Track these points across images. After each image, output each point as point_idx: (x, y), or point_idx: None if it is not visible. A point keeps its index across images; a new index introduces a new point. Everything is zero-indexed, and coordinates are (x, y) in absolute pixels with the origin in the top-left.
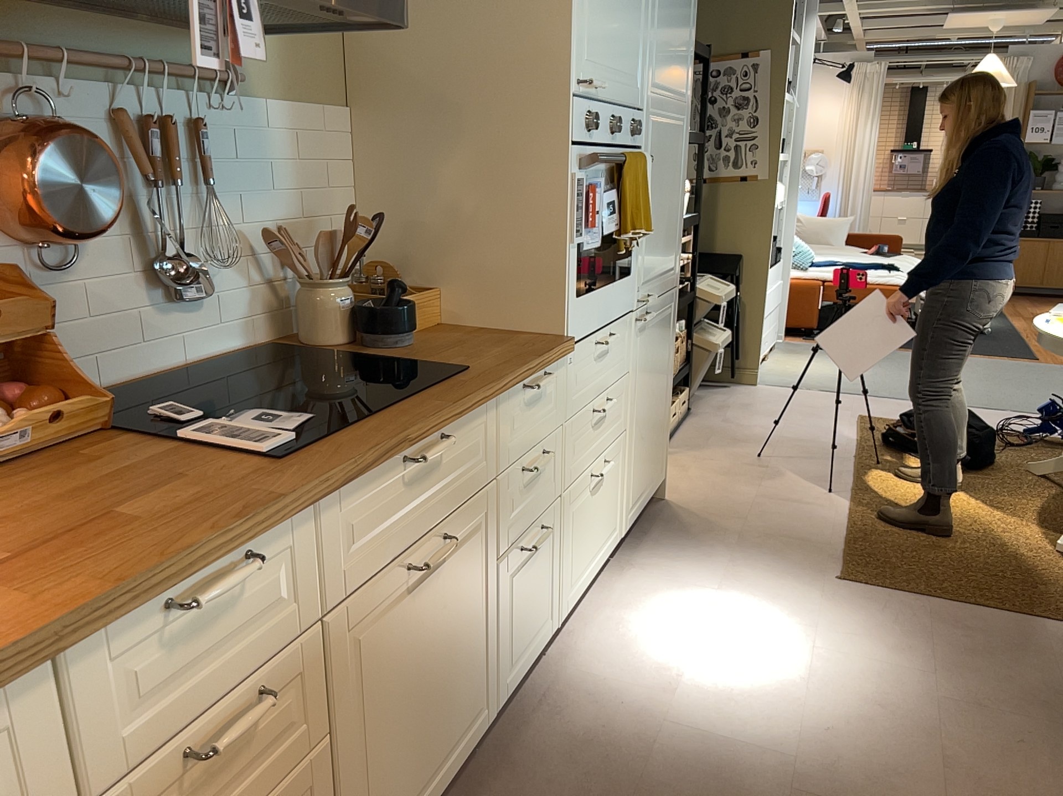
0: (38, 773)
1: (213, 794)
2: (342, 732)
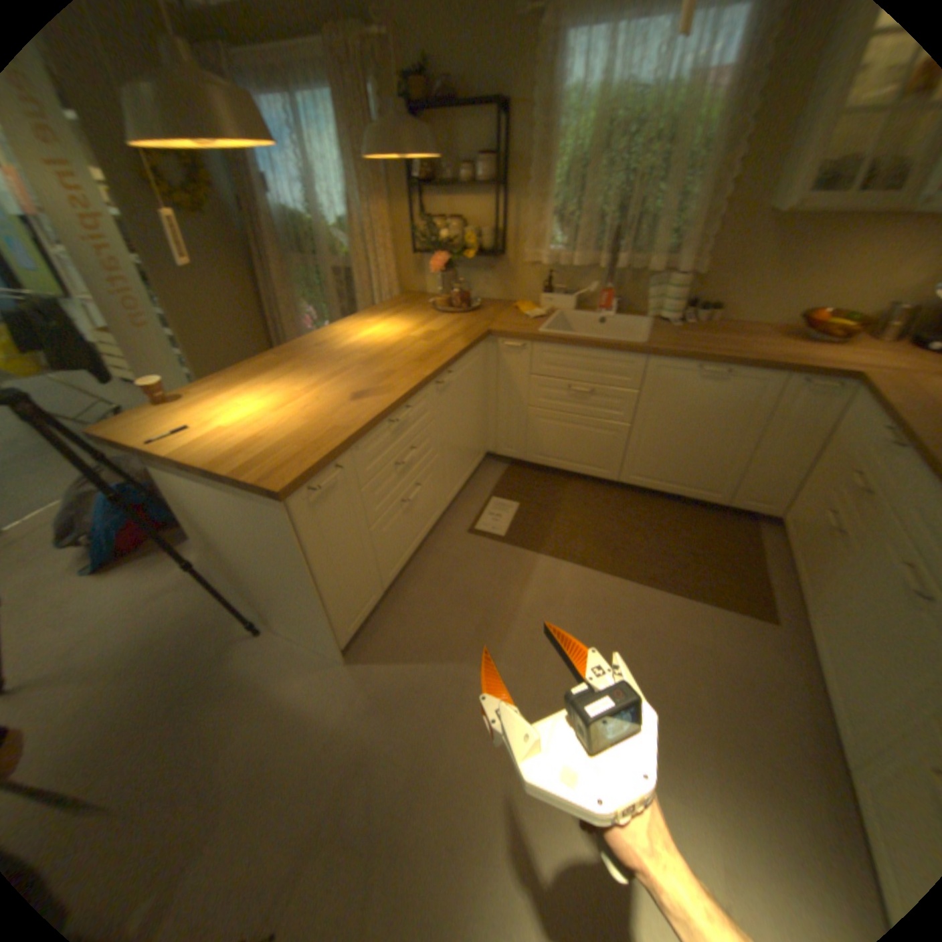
0: (866, 431)
1: (854, 499)
2: (860, 563)
